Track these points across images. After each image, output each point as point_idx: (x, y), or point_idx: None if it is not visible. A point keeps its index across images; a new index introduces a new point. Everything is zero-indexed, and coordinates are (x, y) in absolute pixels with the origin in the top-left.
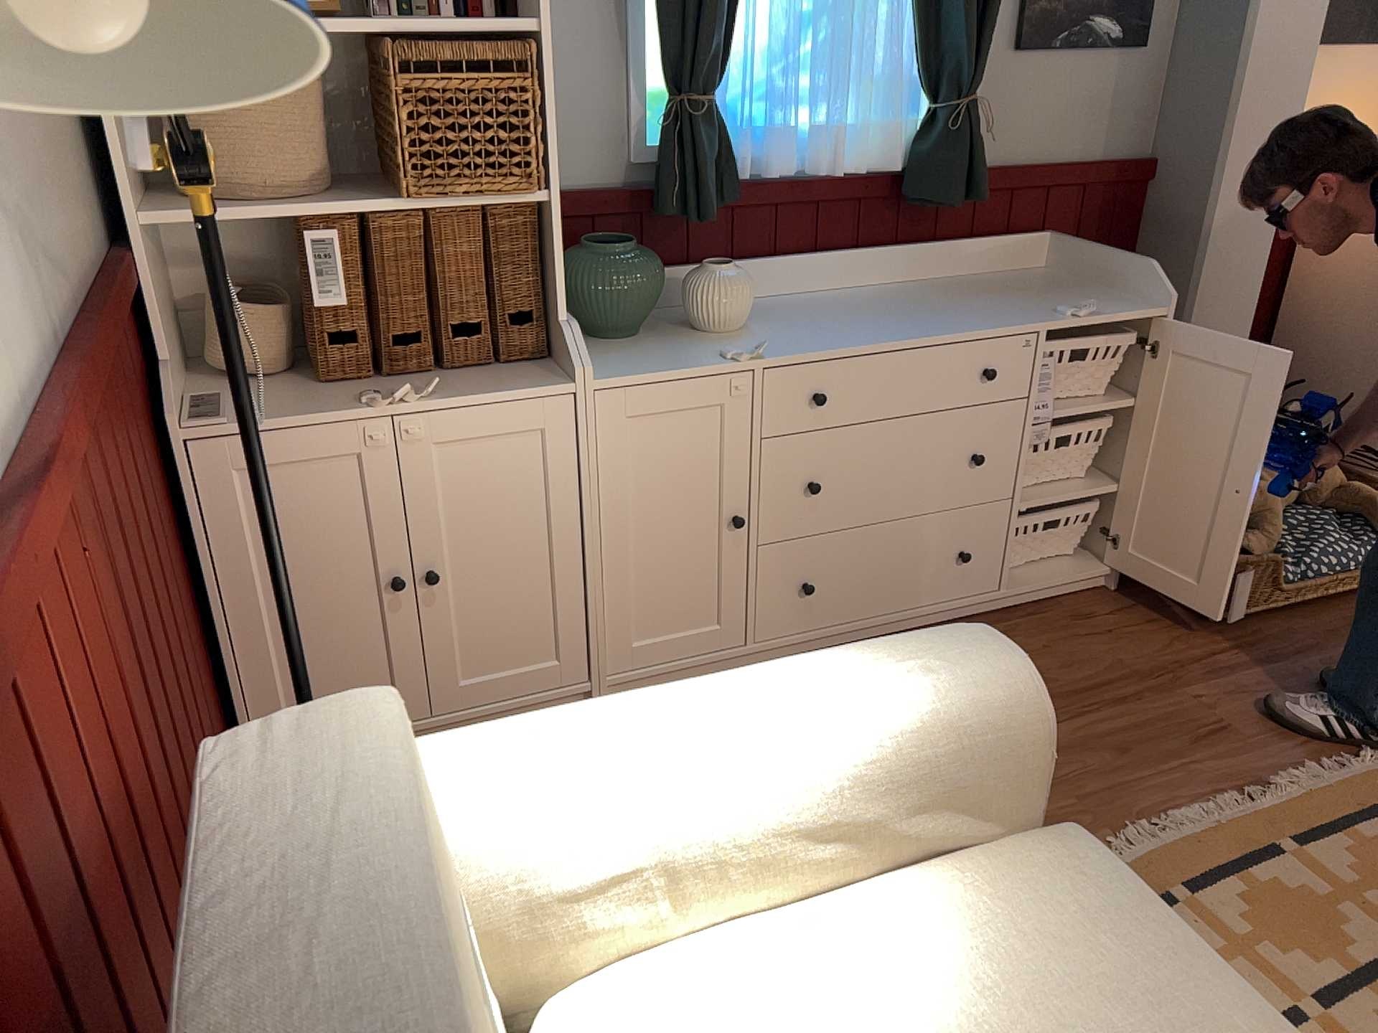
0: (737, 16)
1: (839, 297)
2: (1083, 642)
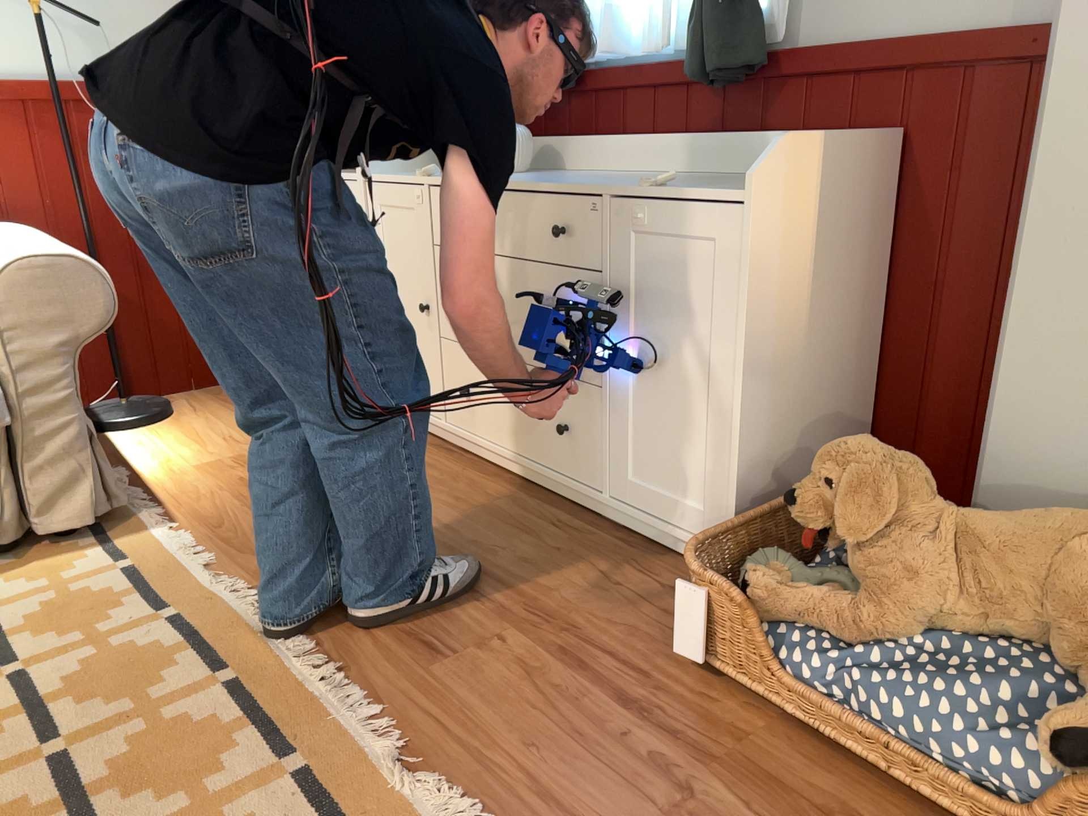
0: None
1: (627, 175)
2: (582, 569)
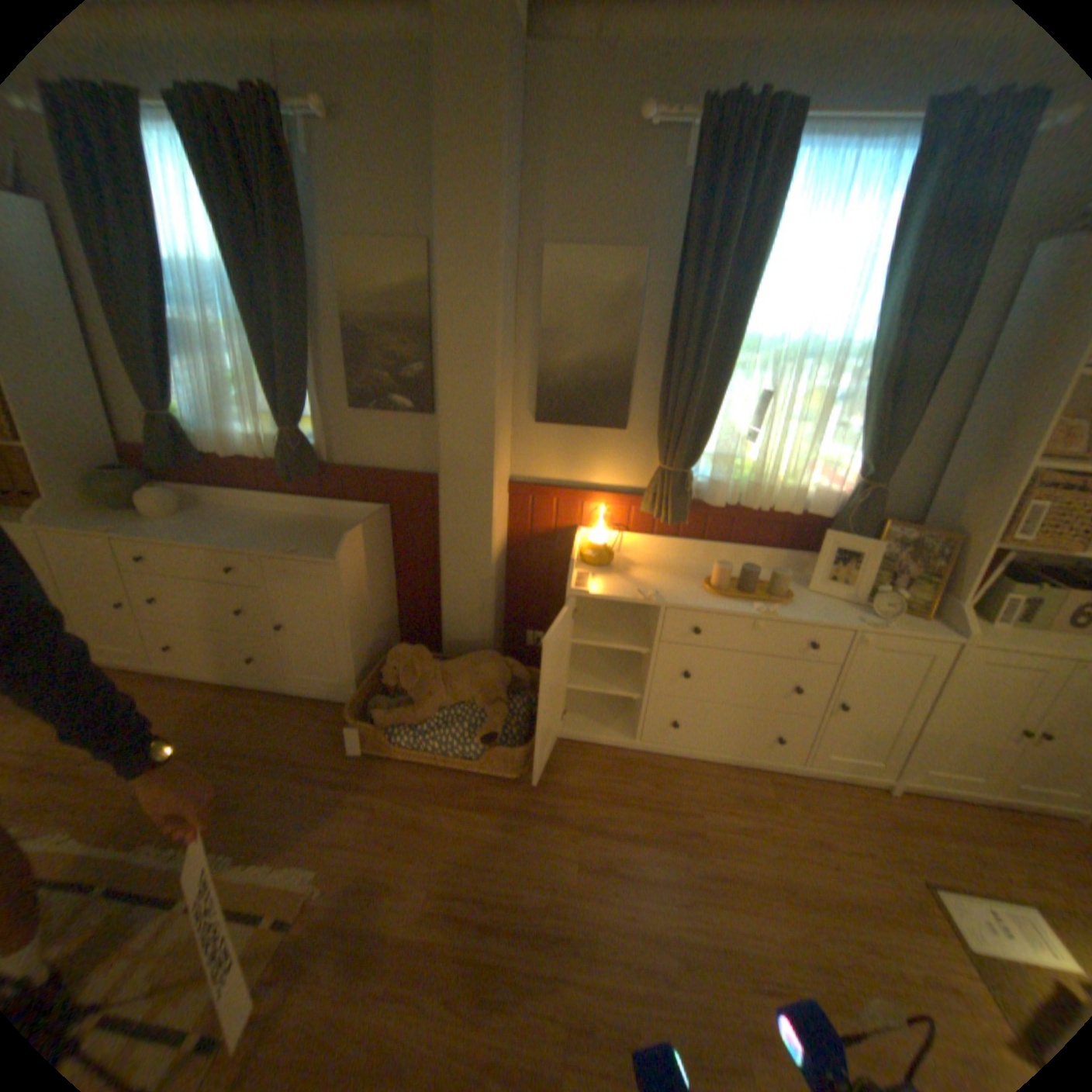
0: (168, 378)
1: (250, 515)
2: (284, 730)
